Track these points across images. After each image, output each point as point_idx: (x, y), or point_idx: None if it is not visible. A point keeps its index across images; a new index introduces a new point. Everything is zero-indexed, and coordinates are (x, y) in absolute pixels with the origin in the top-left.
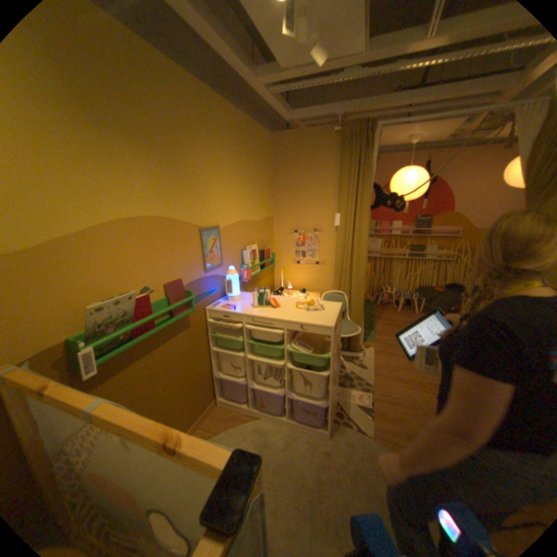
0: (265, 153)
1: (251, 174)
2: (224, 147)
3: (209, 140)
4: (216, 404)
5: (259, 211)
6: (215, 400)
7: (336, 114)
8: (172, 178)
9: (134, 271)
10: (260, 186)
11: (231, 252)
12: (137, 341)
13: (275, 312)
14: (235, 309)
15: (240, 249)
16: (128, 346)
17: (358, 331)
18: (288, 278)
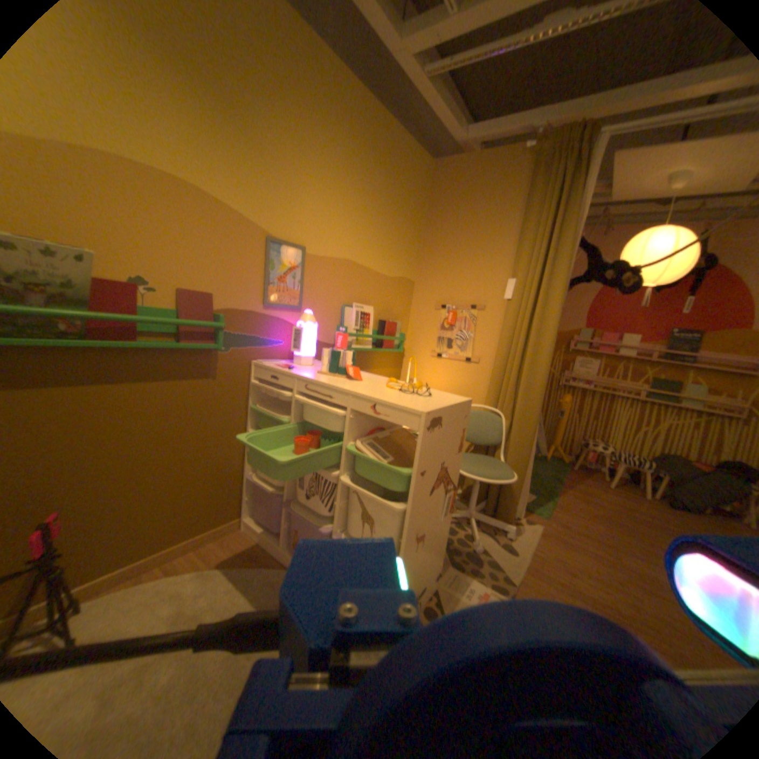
0: (416, 183)
1: (384, 201)
2: (340, 139)
3: (312, 117)
4: (240, 528)
5: (389, 261)
6: (240, 520)
7: (537, 128)
8: (230, 141)
9: (123, 245)
10: (398, 227)
11: (322, 299)
12: (89, 345)
13: (347, 384)
14: (290, 370)
15: (341, 302)
16: (68, 345)
17: (511, 481)
18: (415, 373)
